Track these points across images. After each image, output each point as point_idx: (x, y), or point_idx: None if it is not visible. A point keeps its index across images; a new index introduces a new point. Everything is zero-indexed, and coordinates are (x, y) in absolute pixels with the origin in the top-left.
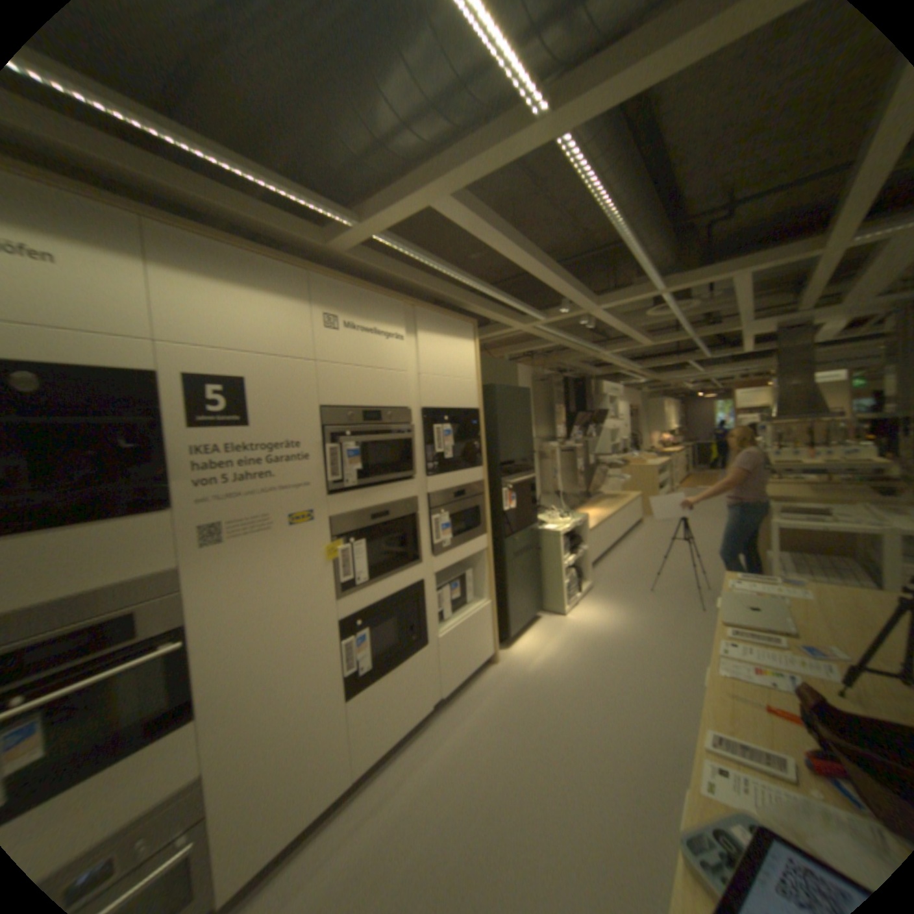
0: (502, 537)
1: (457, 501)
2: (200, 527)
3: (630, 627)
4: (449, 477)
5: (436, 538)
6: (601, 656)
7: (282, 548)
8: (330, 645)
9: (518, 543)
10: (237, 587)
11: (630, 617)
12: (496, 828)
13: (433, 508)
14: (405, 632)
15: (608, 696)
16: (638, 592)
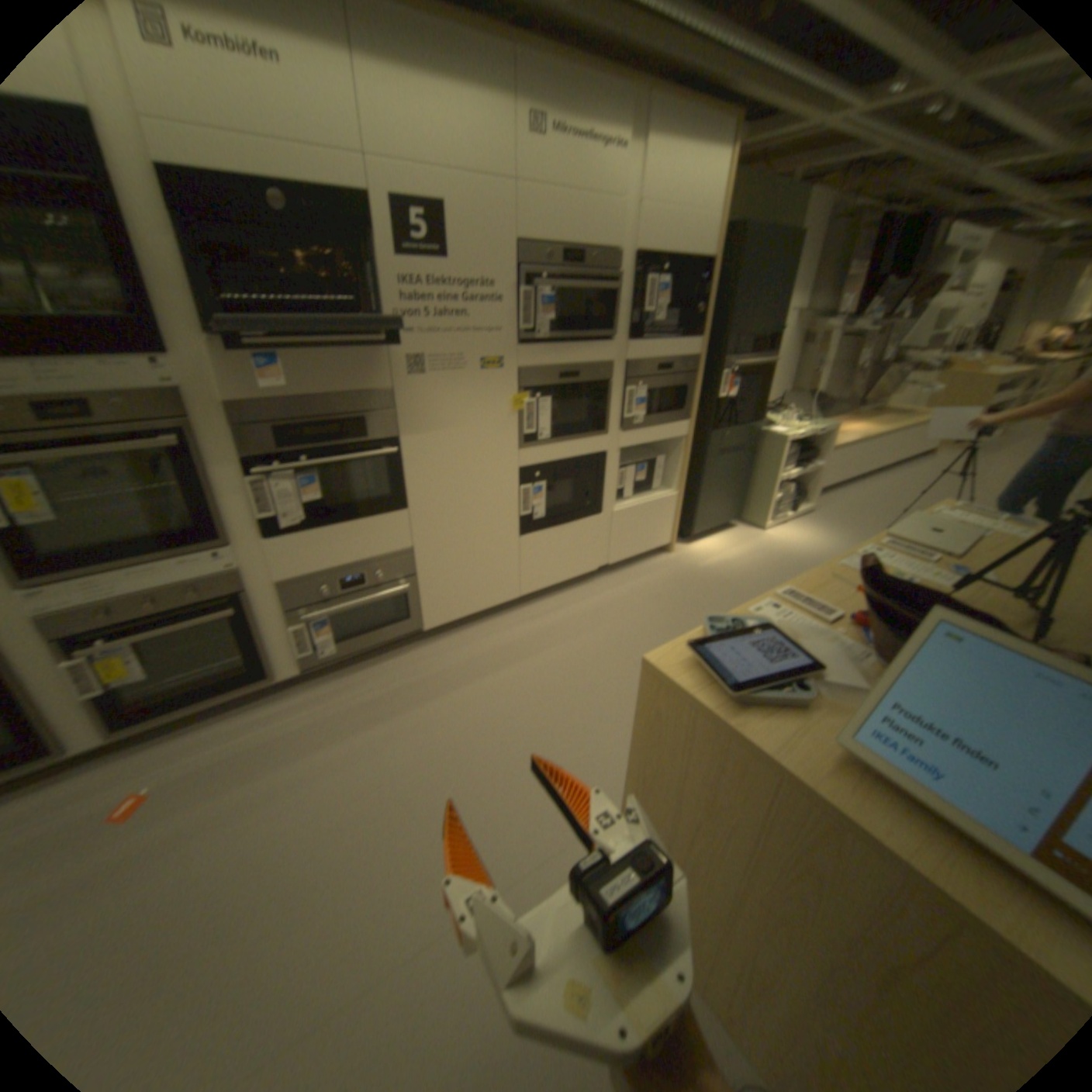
0: (709, 427)
1: (661, 374)
2: (406, 355)
3: (836, 554)
4: (655, 344)
5: (627, 411)
6: (784, 570)
7: (473, 388)
8: (510, 485)
9: (727, 439)
10: (436, 415)
11: (841, 546)
12: (623, 650)
13: (630, 377)
14: (580, 494)
15: None
16: (869, 526)
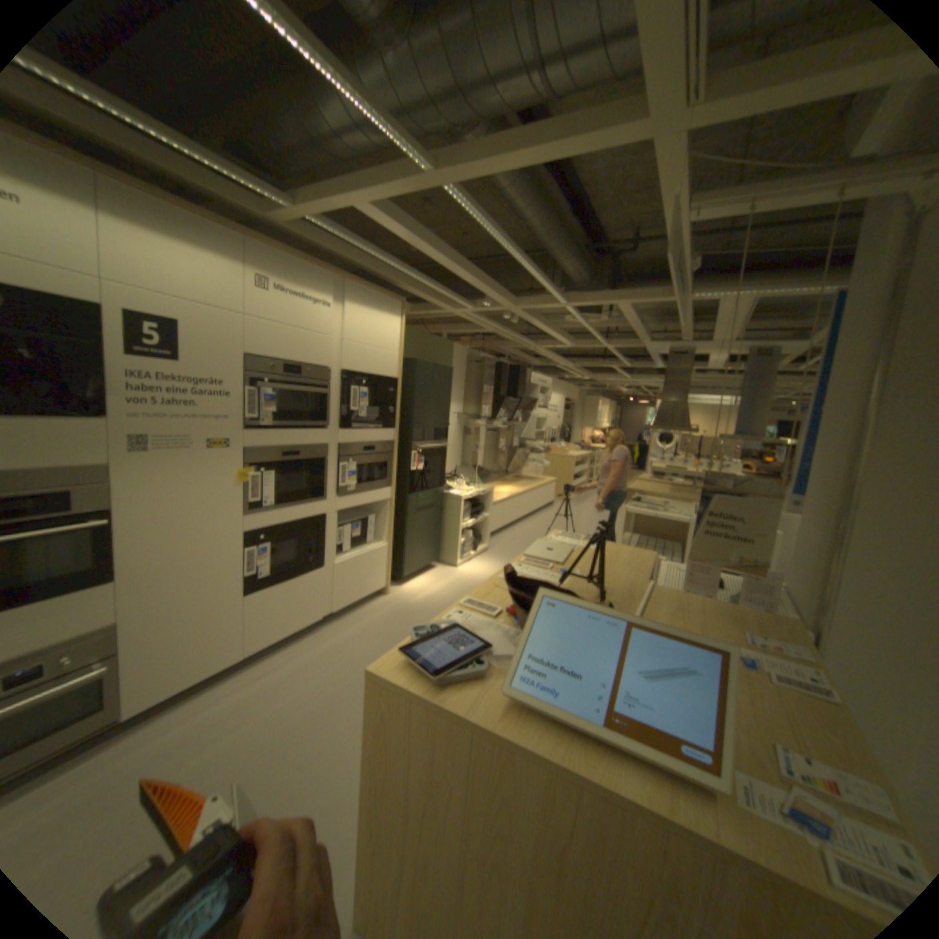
0: (406, 493)
1: (366, 455)
2: (127, 436)
3: None
4: (359, 433)
5: (341, 482)
6: None
7: (197, 465)
8: (234, 549)
9: (420, 500)
10: (156, 489)
11: None
12: (350, 690)
13: (342, 456)
14: (302, 552)
15: None
16: None
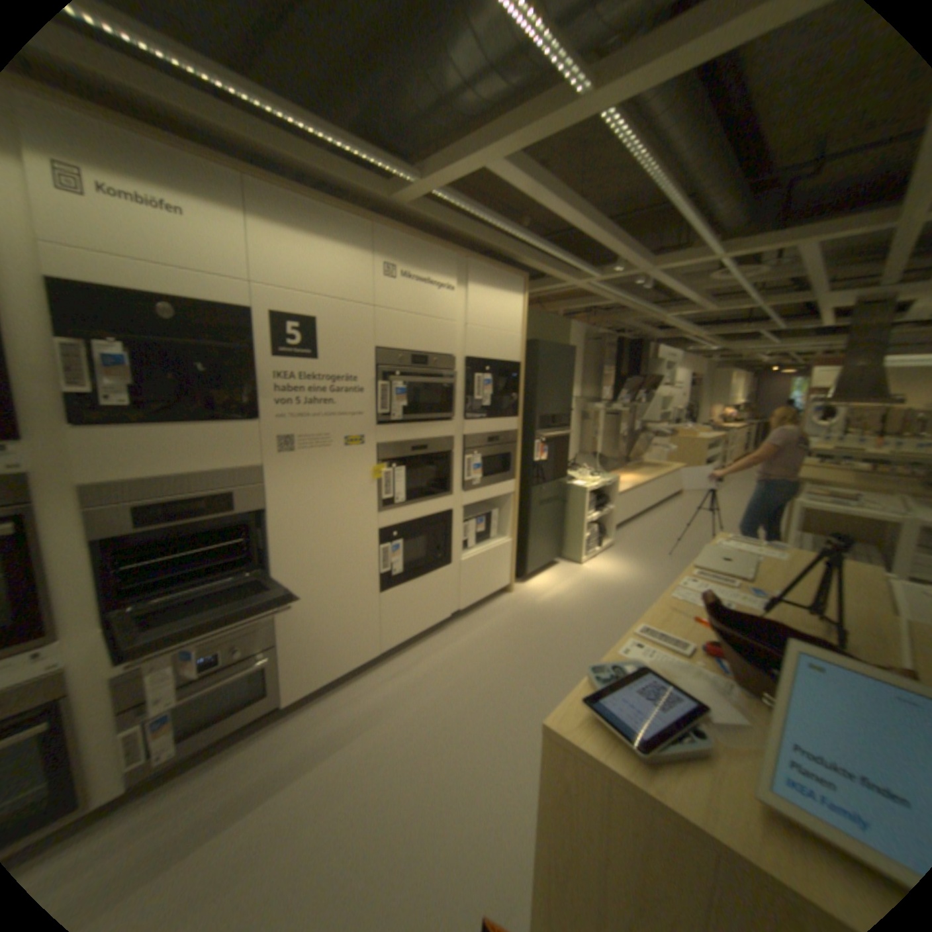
0: (528, 485)
1: (488, 446)
2: (275, 437)
3: (638, 581)
4: (482, 423)
5: (465, 476)
6: (604, 599)
7: (335, 463)
8: (368, 547)
9: (542, 493)
10: (300, 488)
11: (640, 573)
12: (485, 700)
13: (465, 449)
14: (430, 549)
15: (601, 629)
16: (655, 554)
